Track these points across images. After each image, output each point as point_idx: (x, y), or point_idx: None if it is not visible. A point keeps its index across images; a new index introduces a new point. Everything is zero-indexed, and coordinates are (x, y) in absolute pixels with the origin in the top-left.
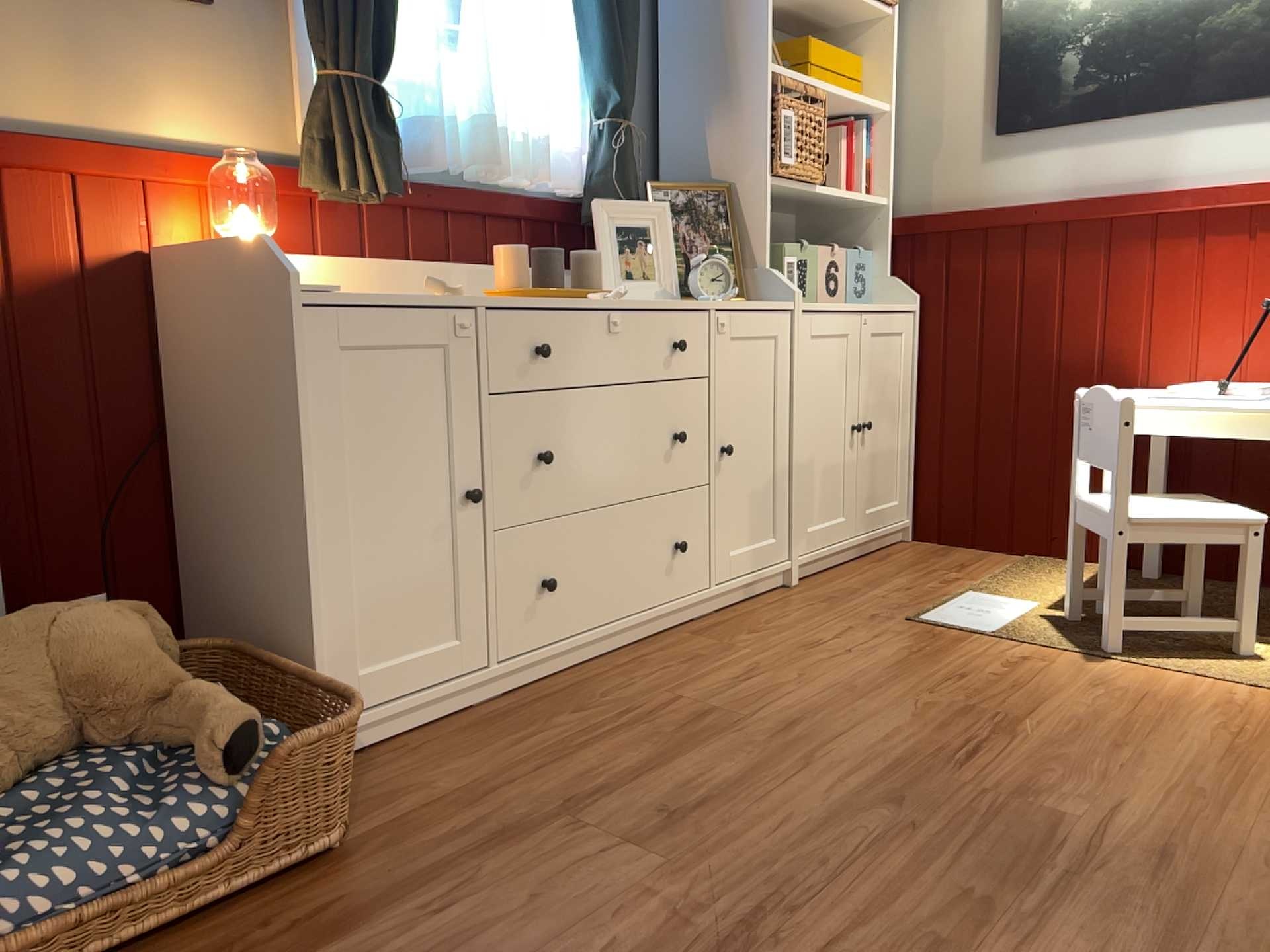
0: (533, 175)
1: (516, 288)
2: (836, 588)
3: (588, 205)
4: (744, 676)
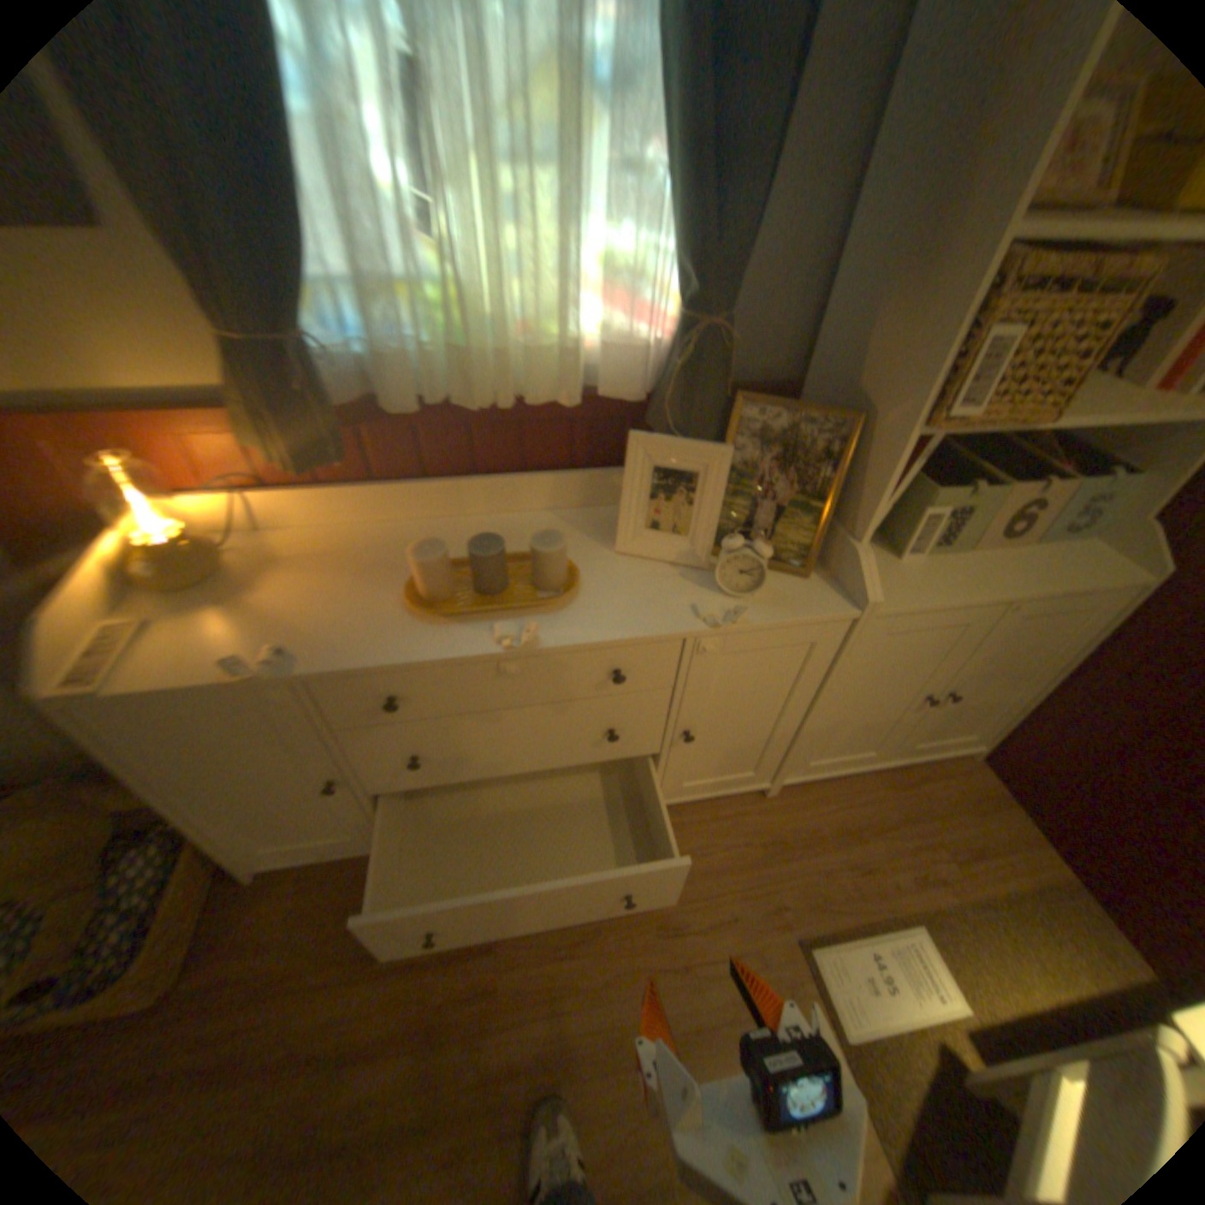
0: (555, 395)
1: (420, 602)
2: (805, 824)
3: (652, 413)
4: (569, 949)
